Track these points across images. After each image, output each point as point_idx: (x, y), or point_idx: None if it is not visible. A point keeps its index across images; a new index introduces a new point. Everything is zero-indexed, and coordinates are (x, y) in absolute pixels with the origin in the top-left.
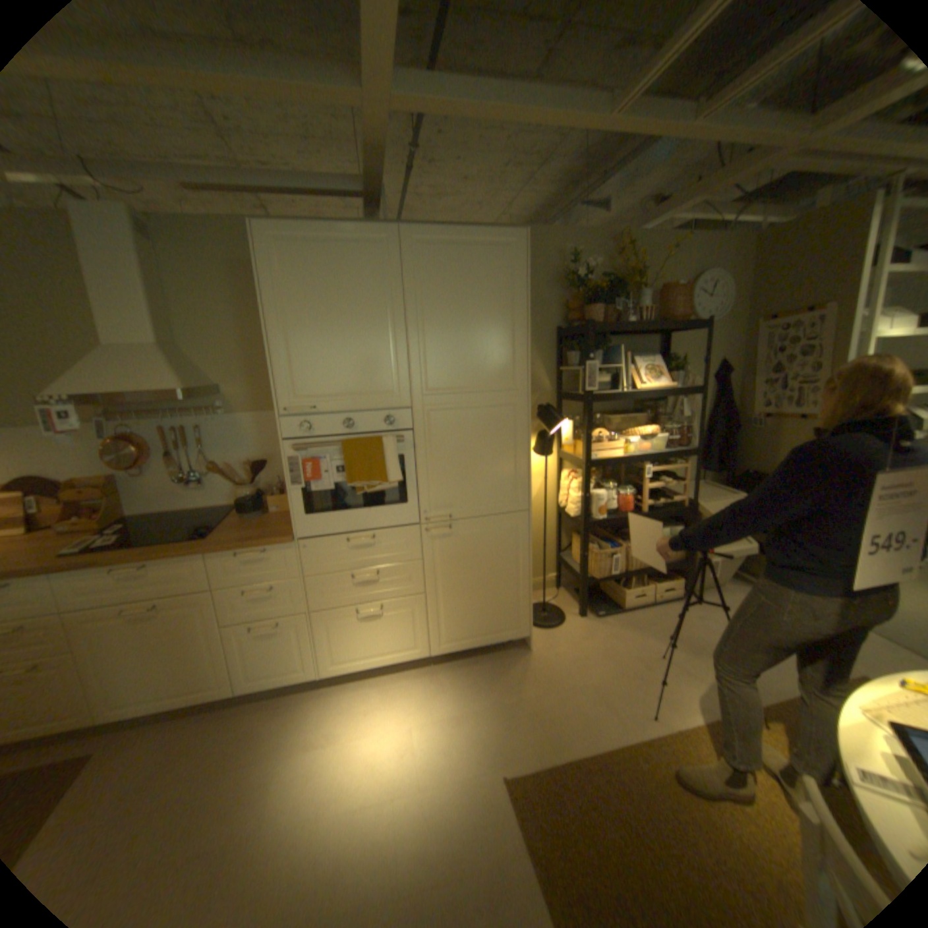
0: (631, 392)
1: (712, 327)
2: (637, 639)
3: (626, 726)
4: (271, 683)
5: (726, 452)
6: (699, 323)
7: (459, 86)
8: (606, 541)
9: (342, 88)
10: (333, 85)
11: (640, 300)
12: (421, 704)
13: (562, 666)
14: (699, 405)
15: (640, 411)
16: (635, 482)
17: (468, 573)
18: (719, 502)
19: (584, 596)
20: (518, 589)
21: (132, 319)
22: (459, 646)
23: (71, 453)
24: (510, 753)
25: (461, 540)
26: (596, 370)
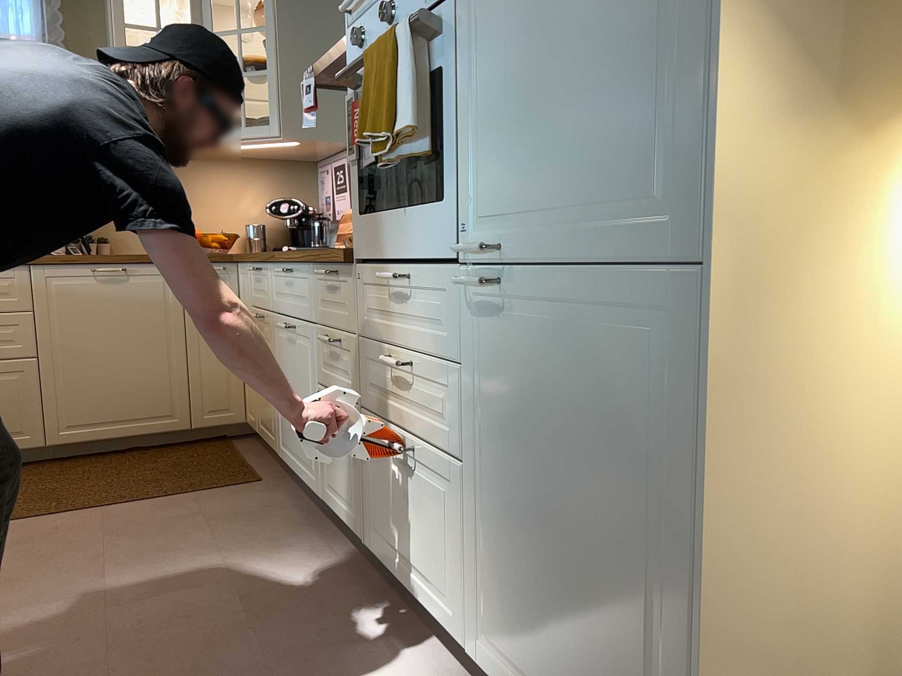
0: None
1: None
2: None
3: None
4: (339, 509)
5: None
6: None
7: None
8: None
9: None
10: None
11: None
12: None
13: None
14: None
15: None
16: None
17: (540, 464)
18: None
19: None
20: (675, 640)
21: None
22: None
23: None
24: None
25: (530, 340)
26: None
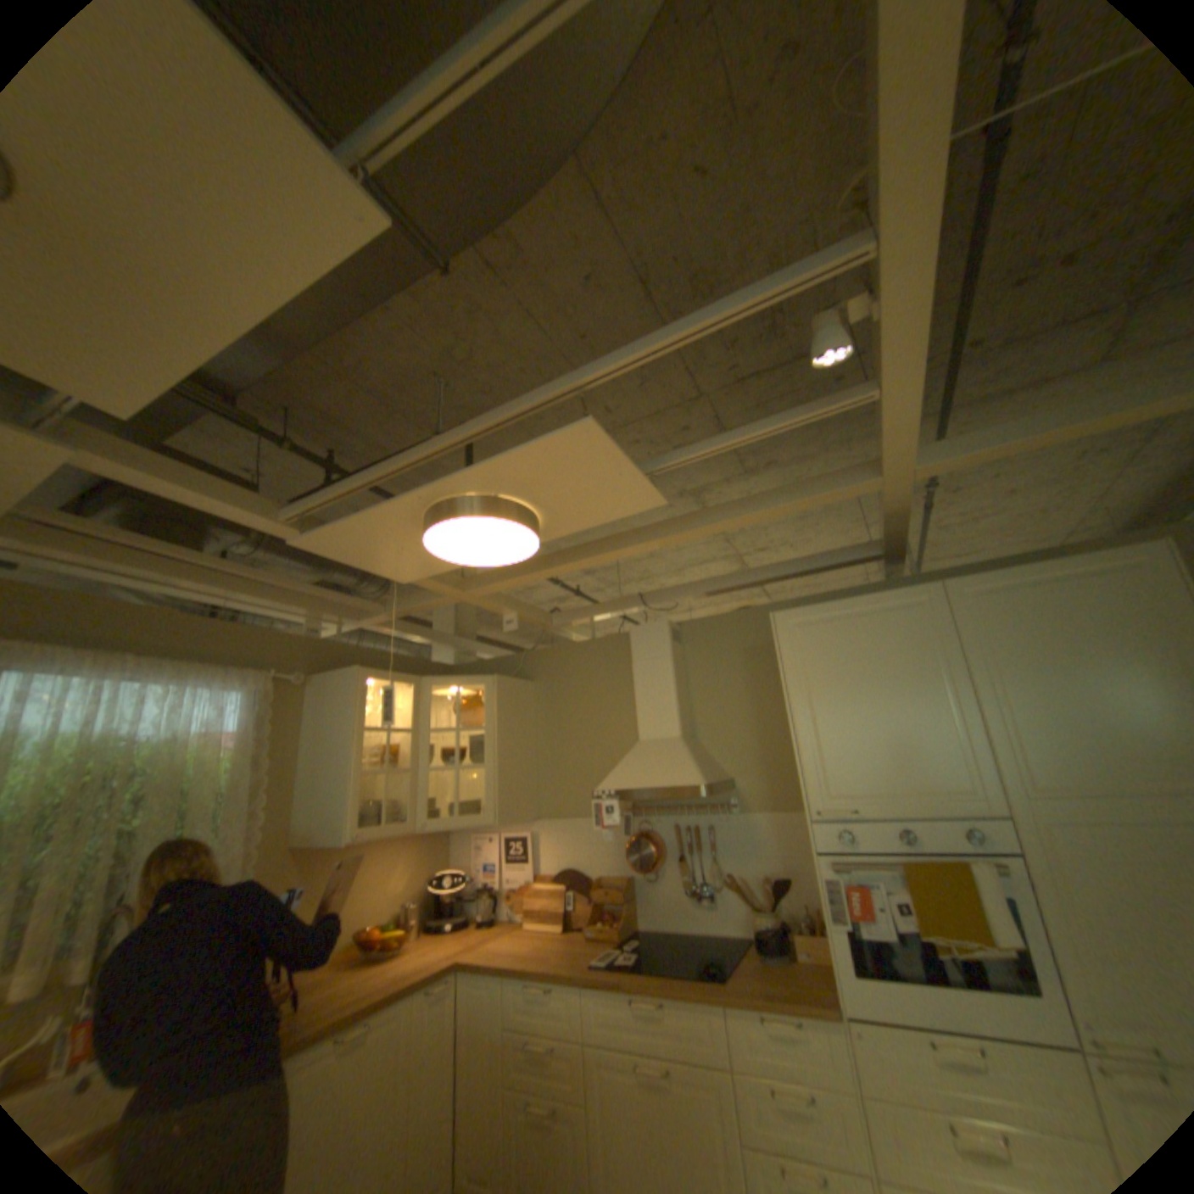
0: None
1: None
2: None
3: None
4: None
5: None
6: None
7: (998, 431)
8: None
9: (860, 482)
10: (851, 483)
11: None
12: None
13: None
14: None
15: None
16: None
17: None
18: None
19: None
20: None
21: (663, 715)
22: None
23: (603, 849)
24: None
25: None
26: None
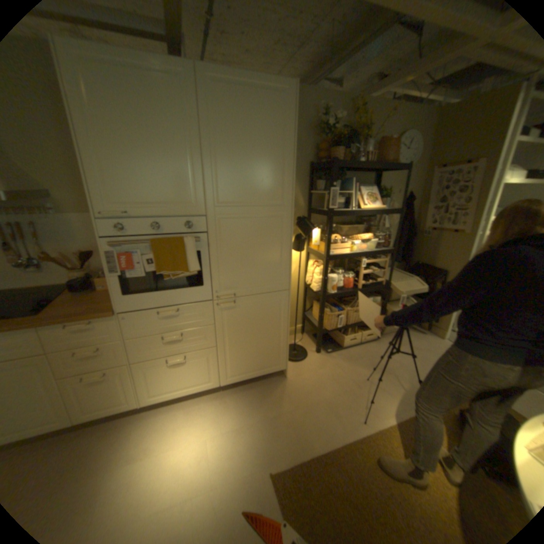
0: (358, 210)
1: (407, 170)
2: (352, 367)
3: (347, 429)
4: (102, 413)
5: (407, 250)
6: (404, 166)
7: None
8: (335, 306)
9: None
10: None
11: (367, 146)
12: (213, 420)
13: (306, 388)
14: (395, 221)
15: (361, 223)
16: (354, 269)
17: (247, 332)
18: (403, 282)
19: (320, 341)
20: (280, 340)
21: None
22: (240, 379)
23: None
24: (274, 454)
25: (243, 310)
26: (337, 194)
